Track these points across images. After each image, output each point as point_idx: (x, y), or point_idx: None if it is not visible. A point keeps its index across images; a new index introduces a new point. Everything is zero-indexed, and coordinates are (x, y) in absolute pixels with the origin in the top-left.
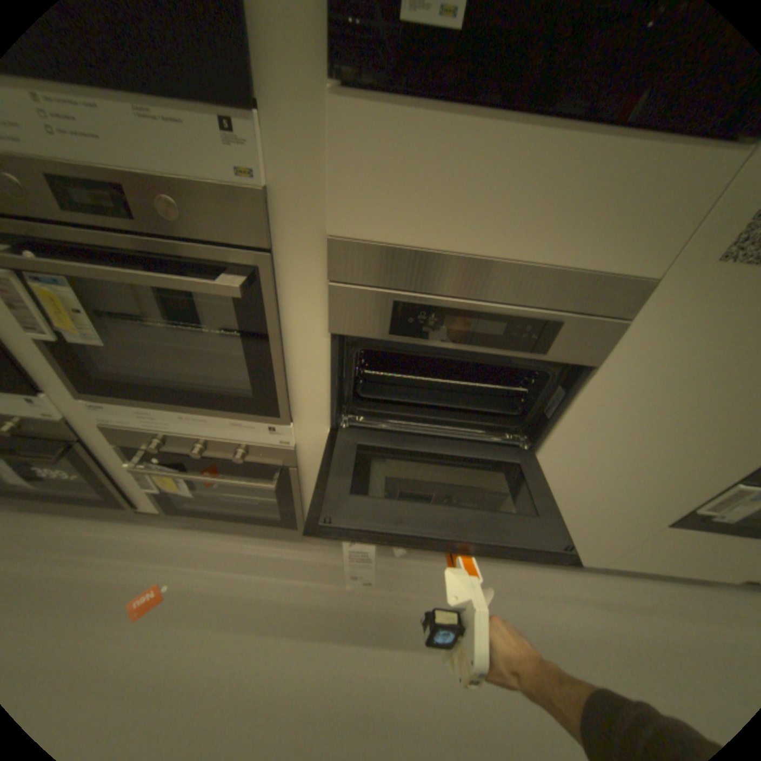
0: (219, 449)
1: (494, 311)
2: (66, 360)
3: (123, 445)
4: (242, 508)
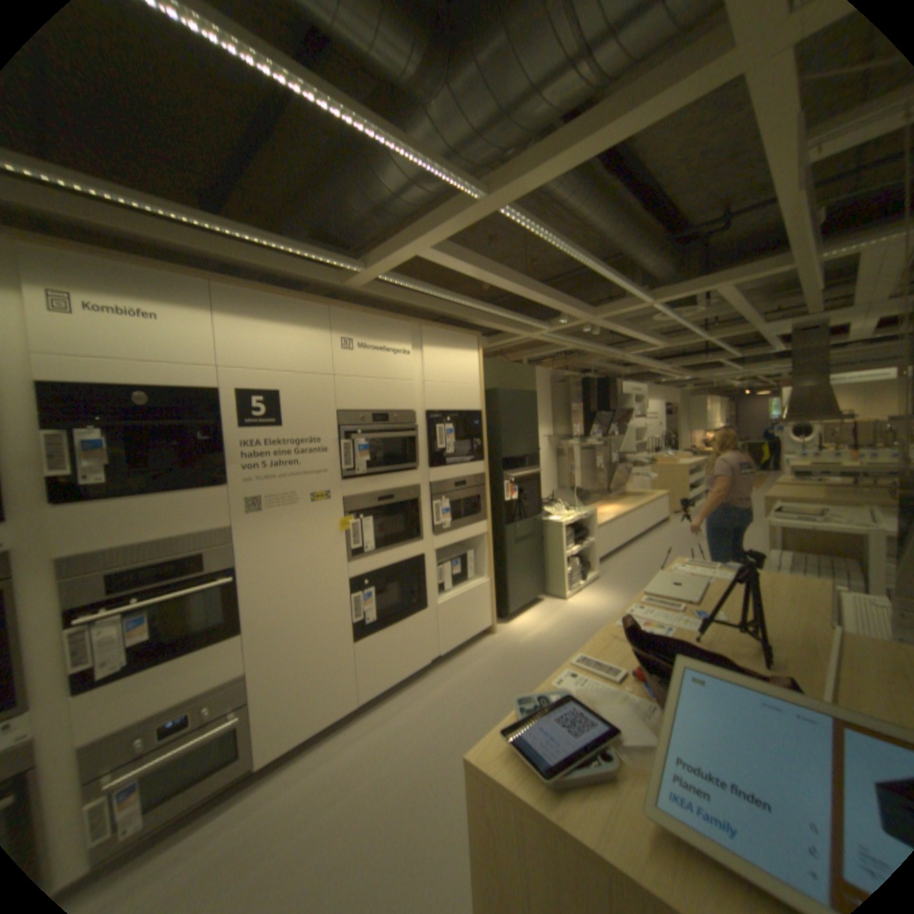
0: None
1: (164, 562)
2: None
3: None
4: None
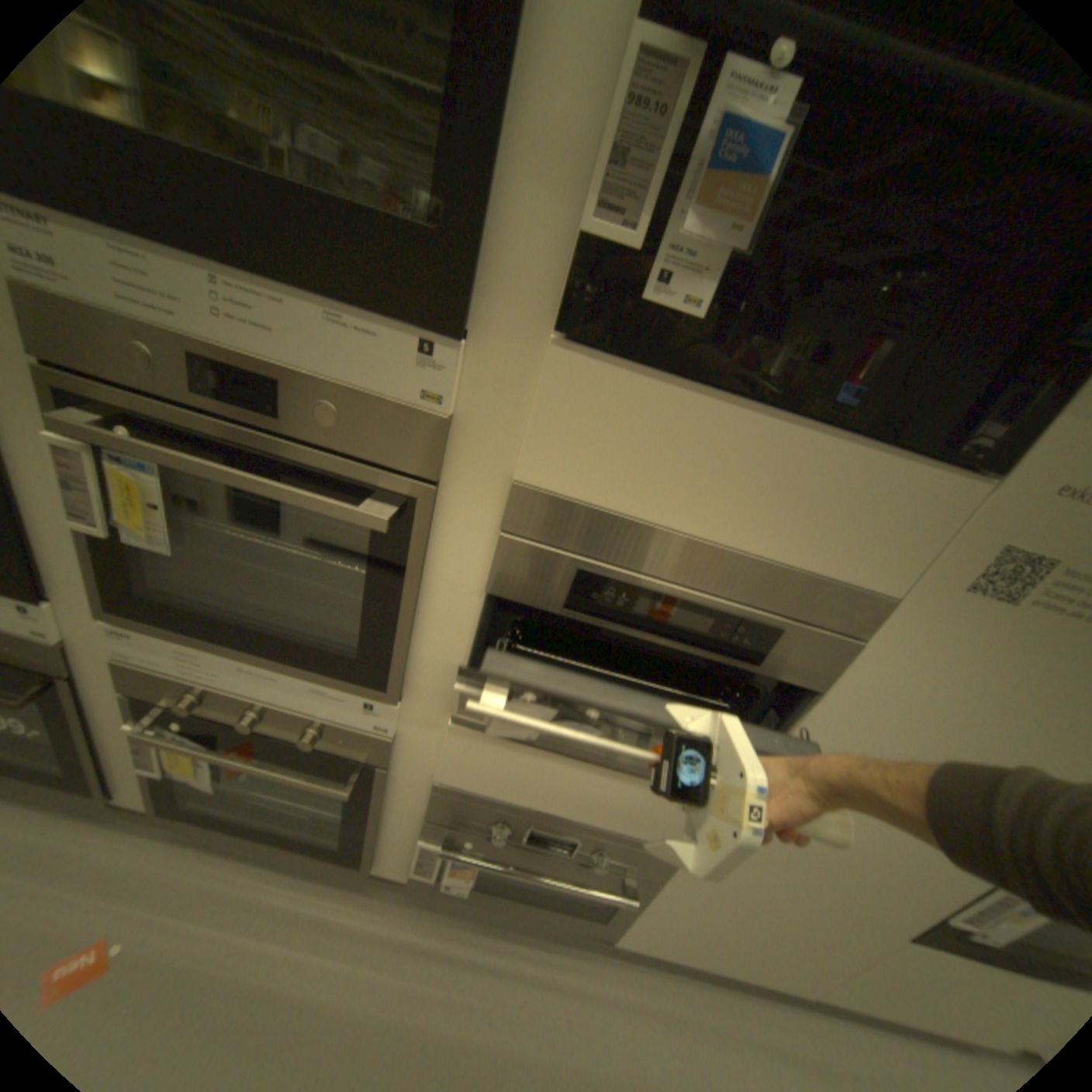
0: (281, 724)
1: (702, 603)
2: (108, 564)
3: (136, 696)
4: (281, 821)
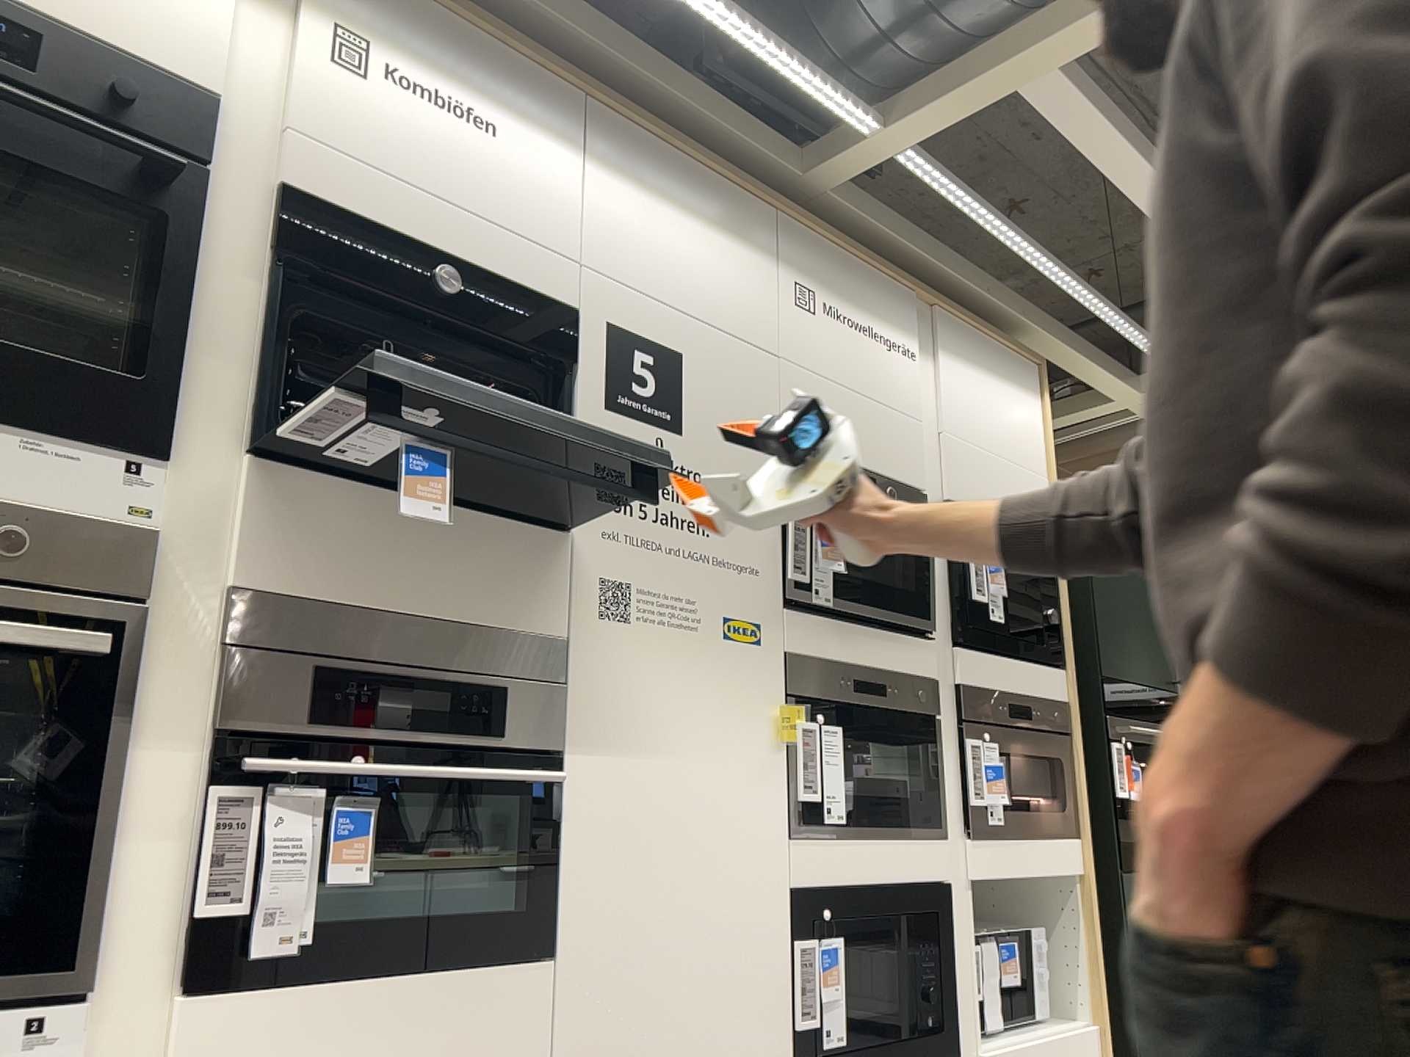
0: None
1: (433, 679)
2: None
3: None
4: None
